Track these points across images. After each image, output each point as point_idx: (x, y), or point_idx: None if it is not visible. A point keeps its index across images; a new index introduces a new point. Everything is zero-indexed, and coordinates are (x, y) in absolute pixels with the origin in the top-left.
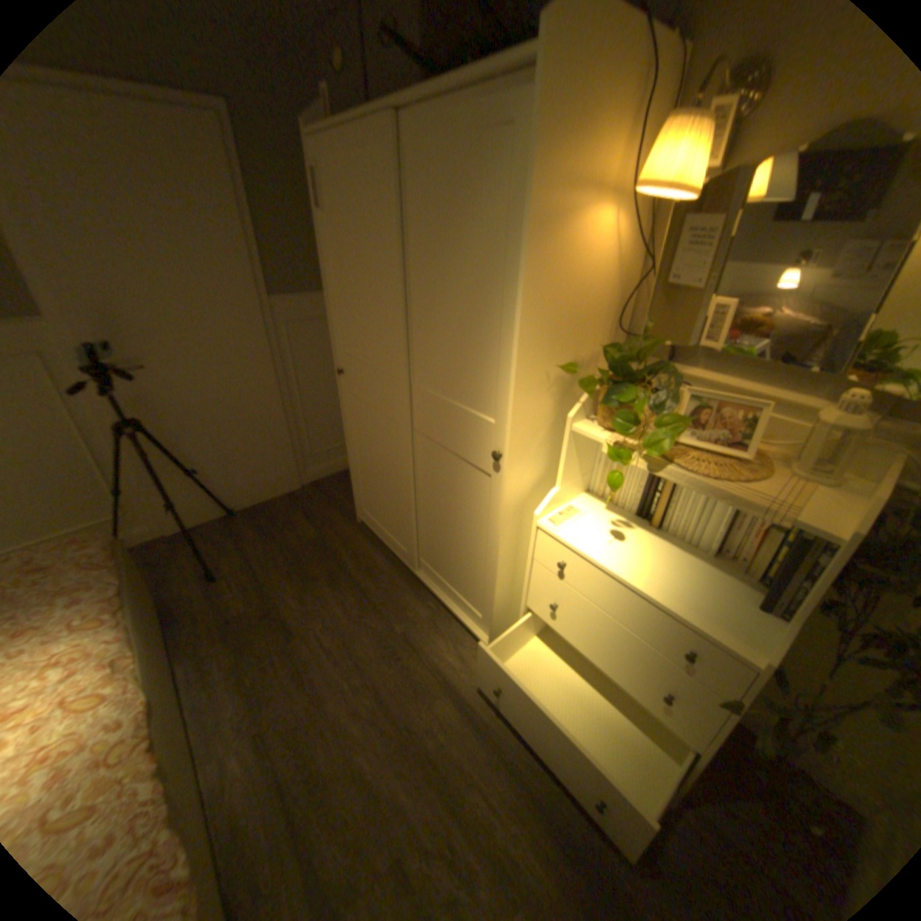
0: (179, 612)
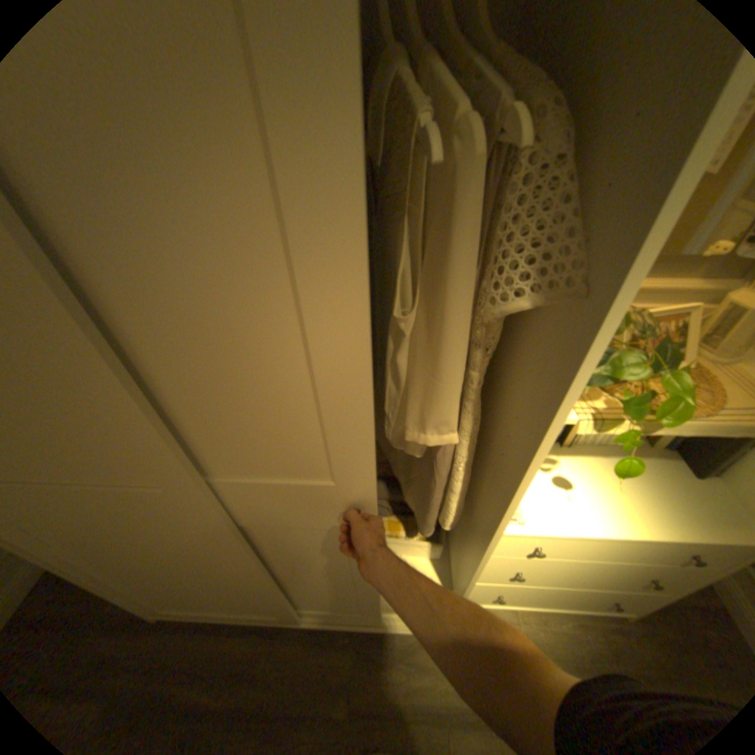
0: None
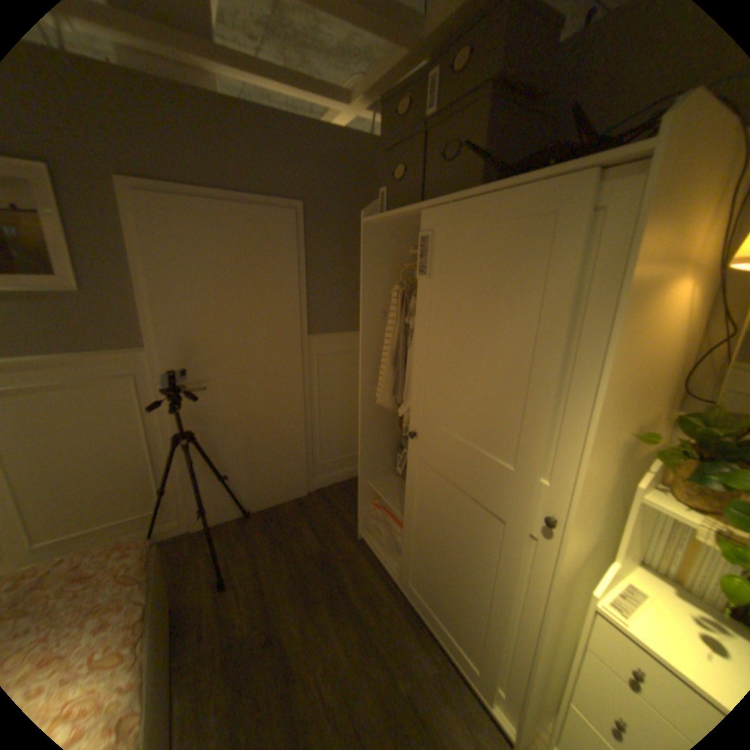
0: (190, 623)
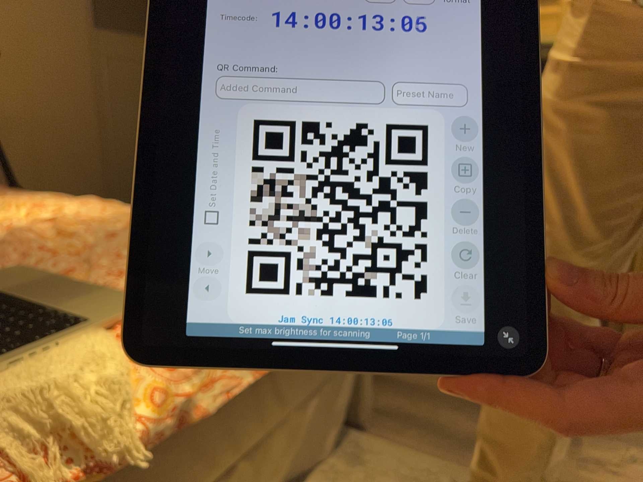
0: None
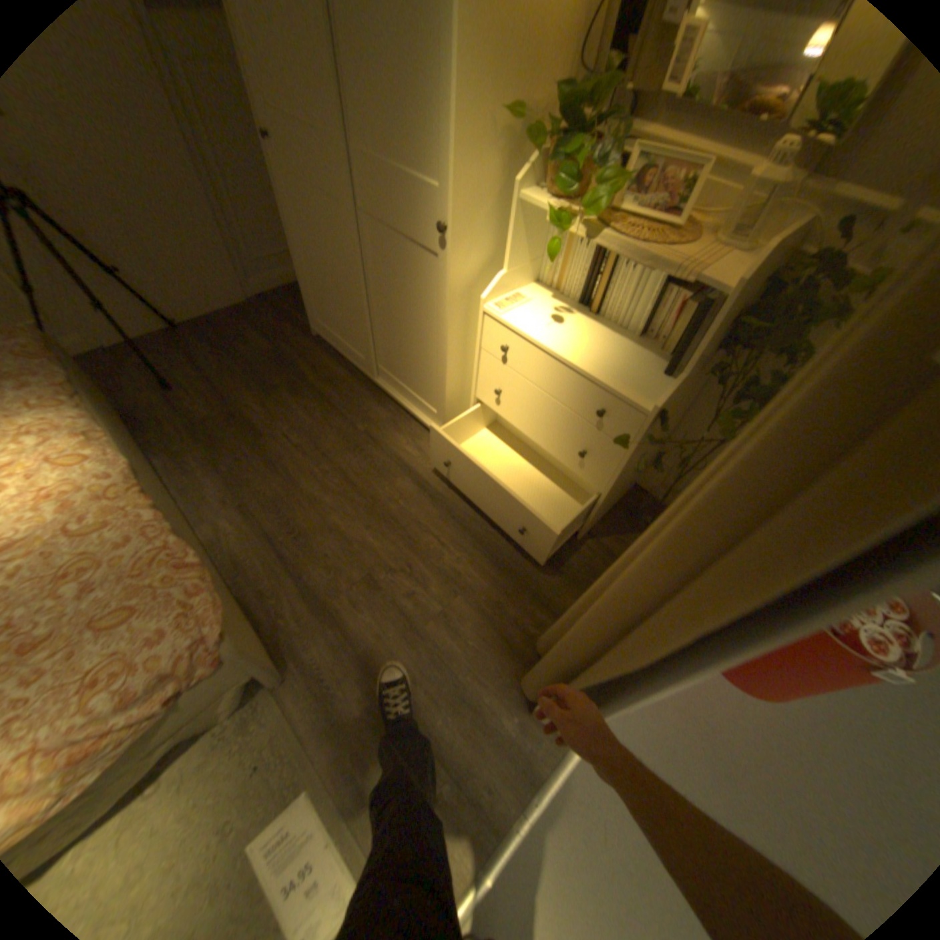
0: (146, 416)
